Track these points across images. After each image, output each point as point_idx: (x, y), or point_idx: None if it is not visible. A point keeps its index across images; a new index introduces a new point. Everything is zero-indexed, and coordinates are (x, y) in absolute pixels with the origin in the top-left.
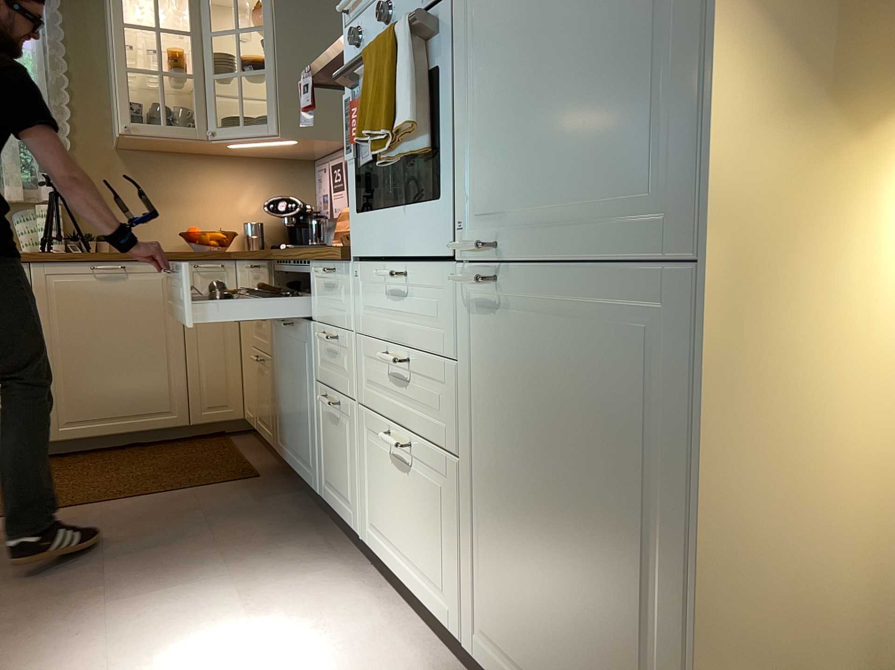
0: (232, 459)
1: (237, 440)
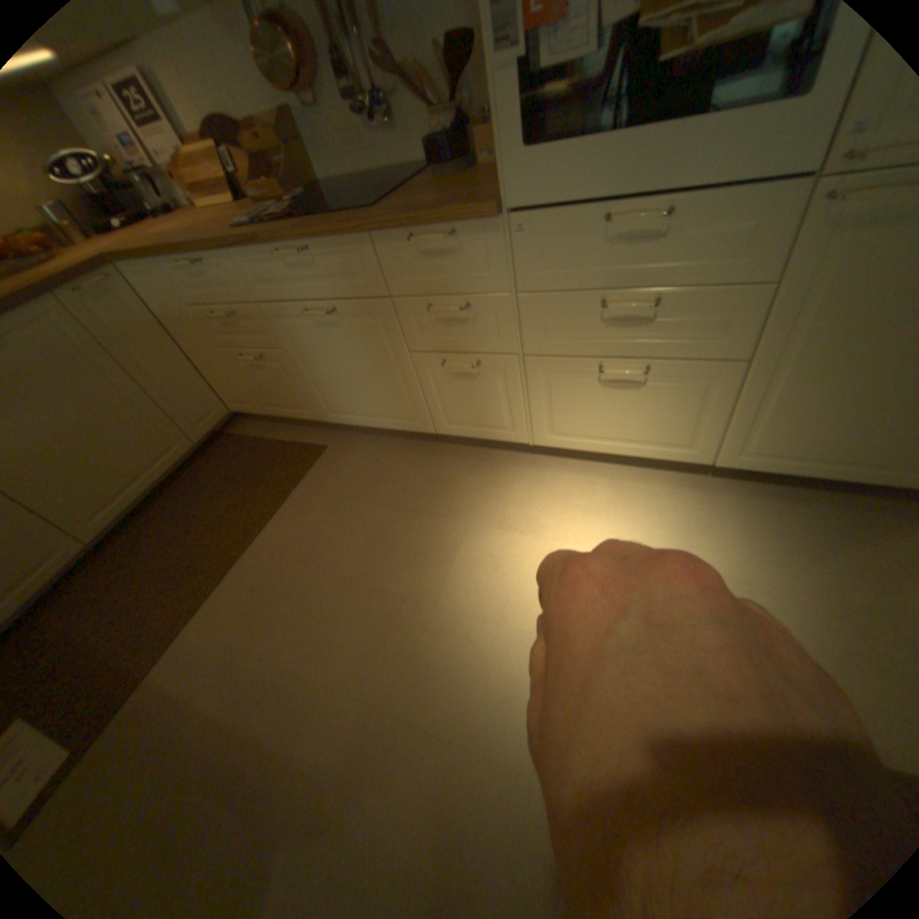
0: (273, 447)
1: (239, 431)
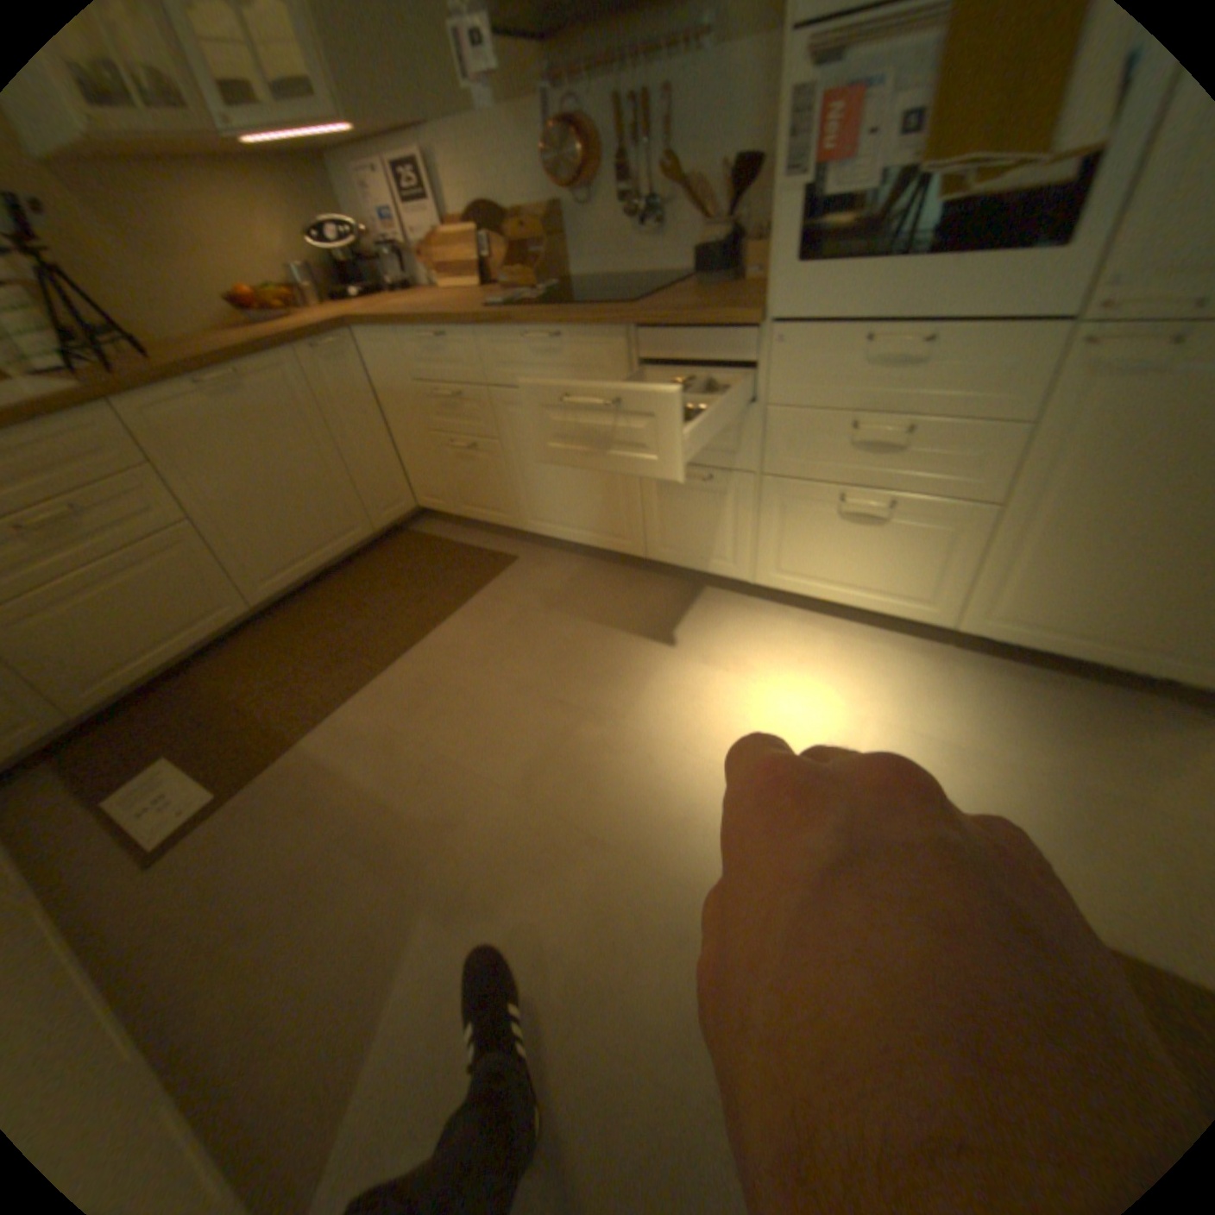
0: (457, 548)
1: (420, 528)
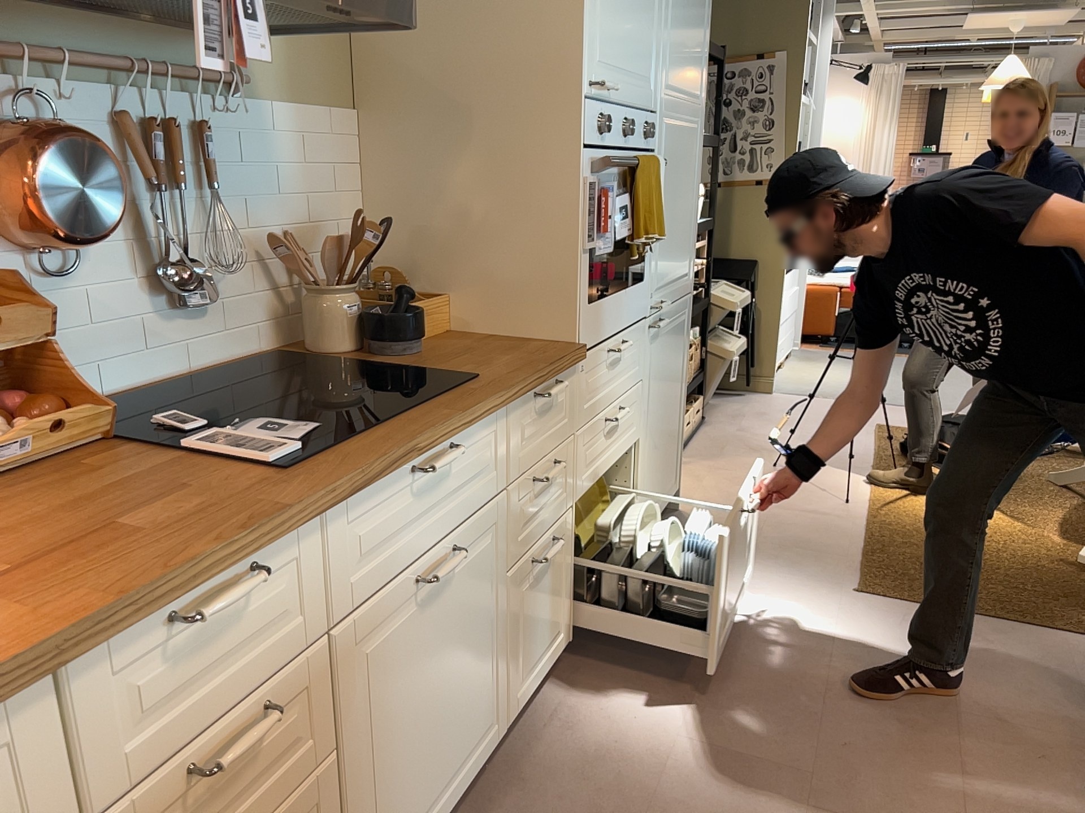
0: None
1: None
